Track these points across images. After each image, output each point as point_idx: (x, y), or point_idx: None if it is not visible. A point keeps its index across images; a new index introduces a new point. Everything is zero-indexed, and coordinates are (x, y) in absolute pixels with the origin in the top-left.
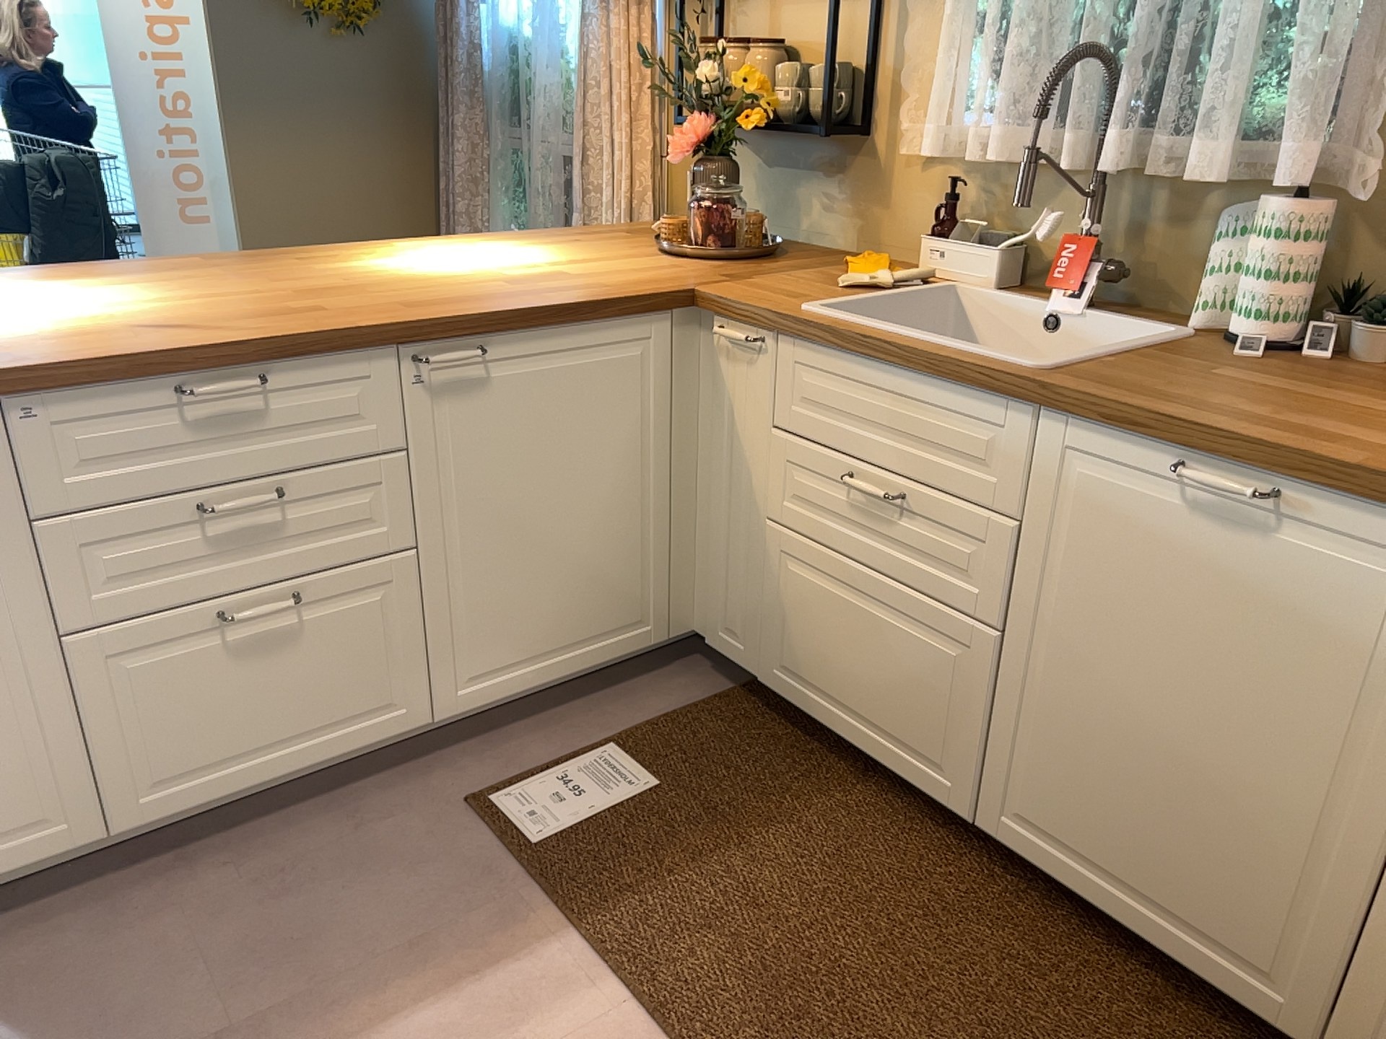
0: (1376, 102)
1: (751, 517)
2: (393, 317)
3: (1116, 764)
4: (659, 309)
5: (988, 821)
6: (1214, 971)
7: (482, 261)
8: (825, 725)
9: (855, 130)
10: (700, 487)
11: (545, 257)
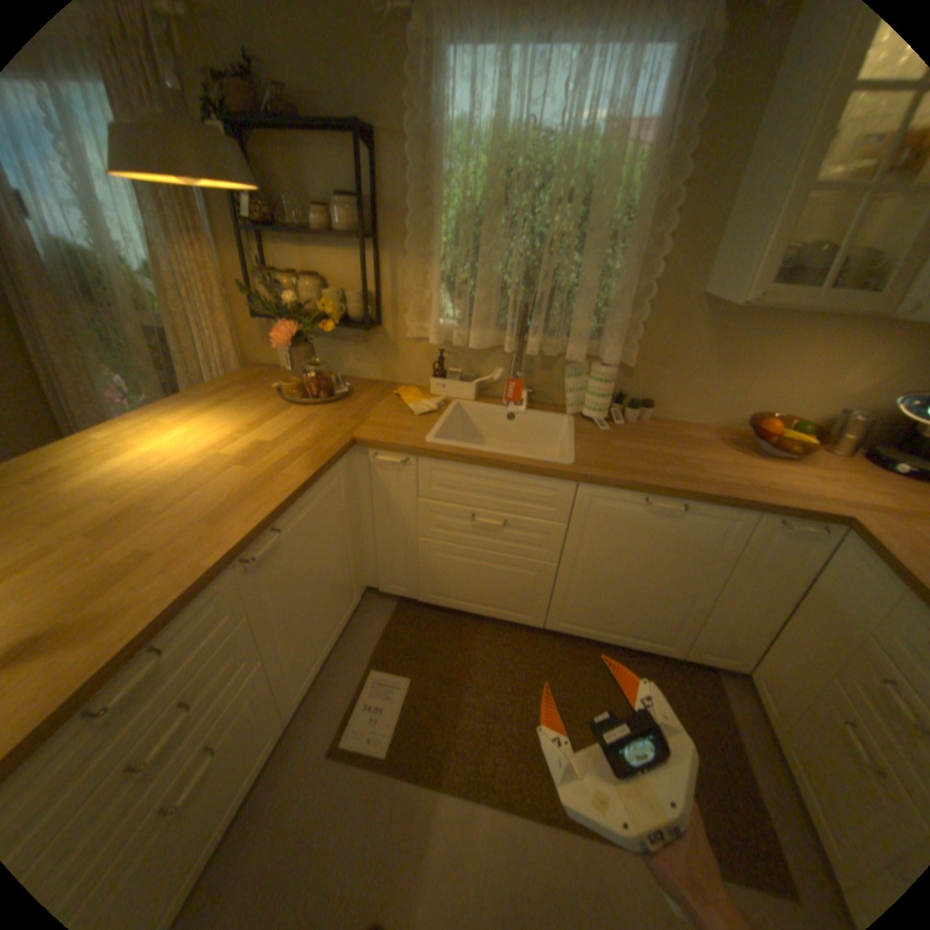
0: (628, 325)
1: (406, 537)
2: (217, 541)
3: (612, 598)
4: (343, 455)
5: (551, 626)
6: (649, 648)
7: (189, 442)
8: (461, 610)
9: (372, 321)
10: (364, 526)
11: (225, 425)
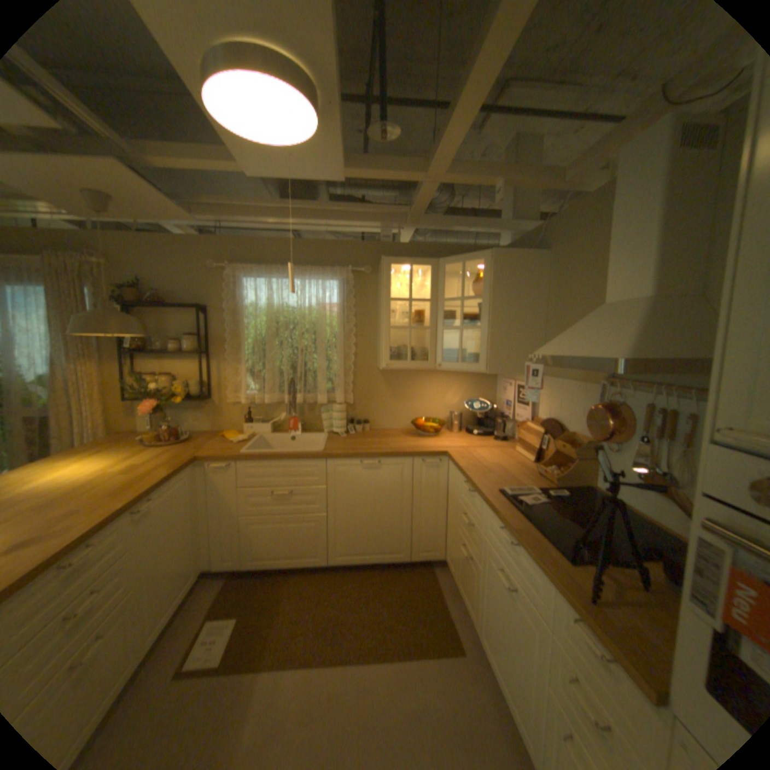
0: (347, 384)
1: (230, 519)
2: (119, 500)
3: (360, 528)
4: (189, 465)
5: (331, 562)
6: (389, 559)
7: (83, 470)
8: (272, 568)
9: (205, 396)
10: (200, 519)
11: (106, 460)
